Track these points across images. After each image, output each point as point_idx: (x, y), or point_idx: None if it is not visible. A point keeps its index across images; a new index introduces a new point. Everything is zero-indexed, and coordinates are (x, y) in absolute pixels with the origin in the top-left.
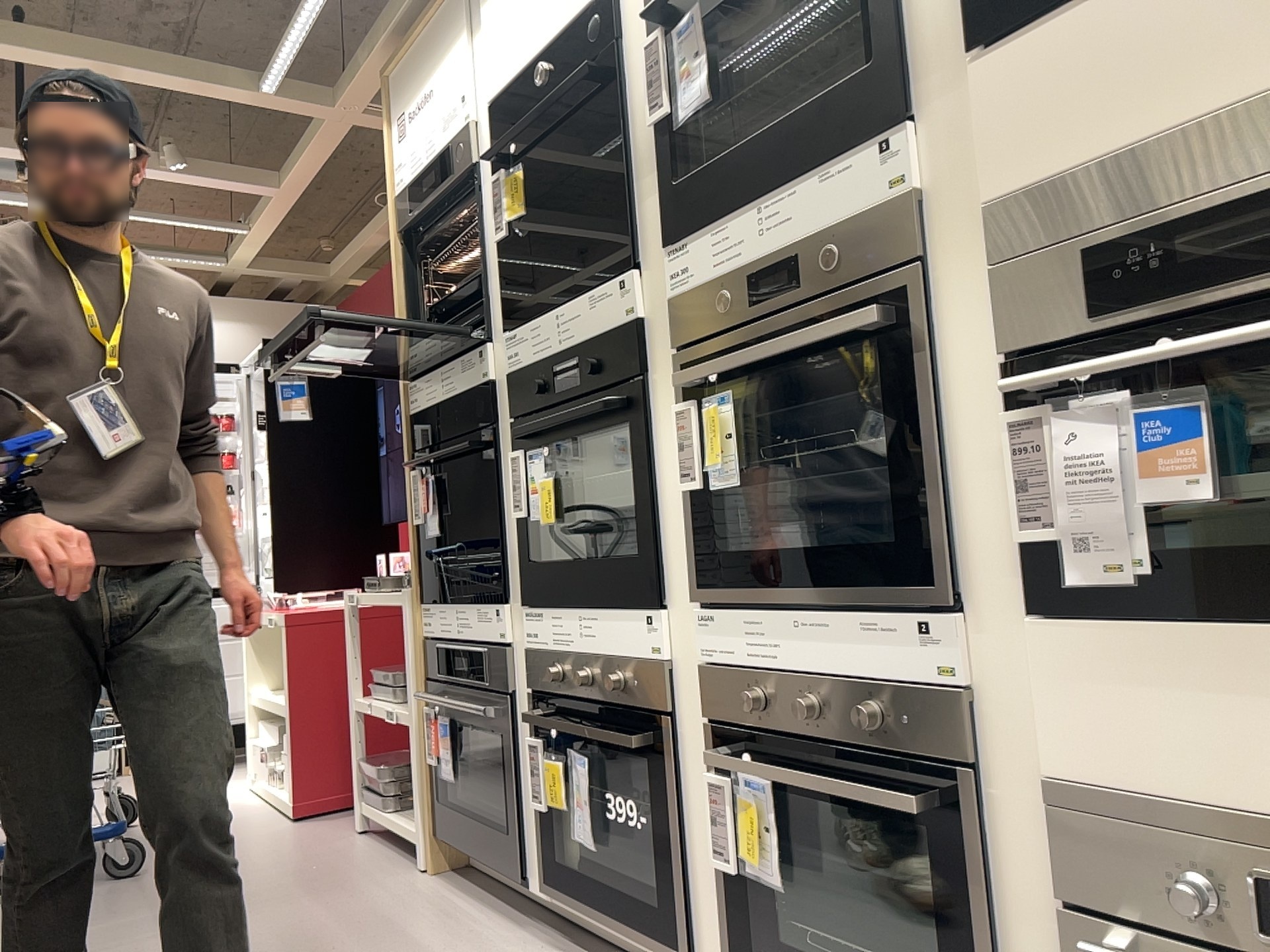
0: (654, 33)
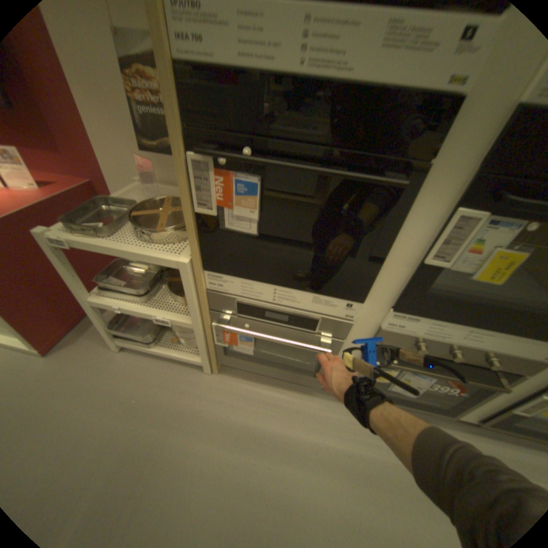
0: None
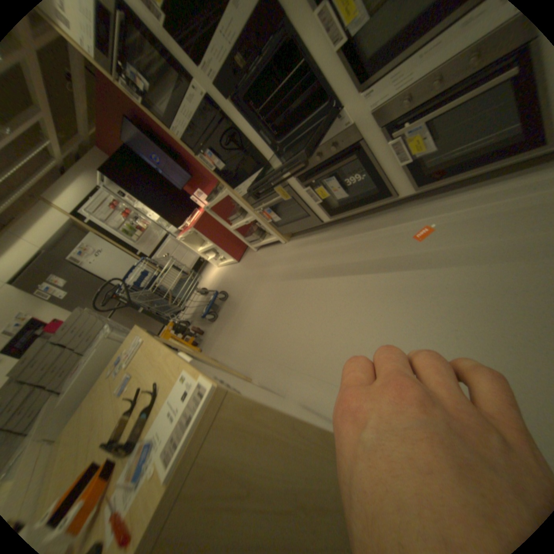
0: None
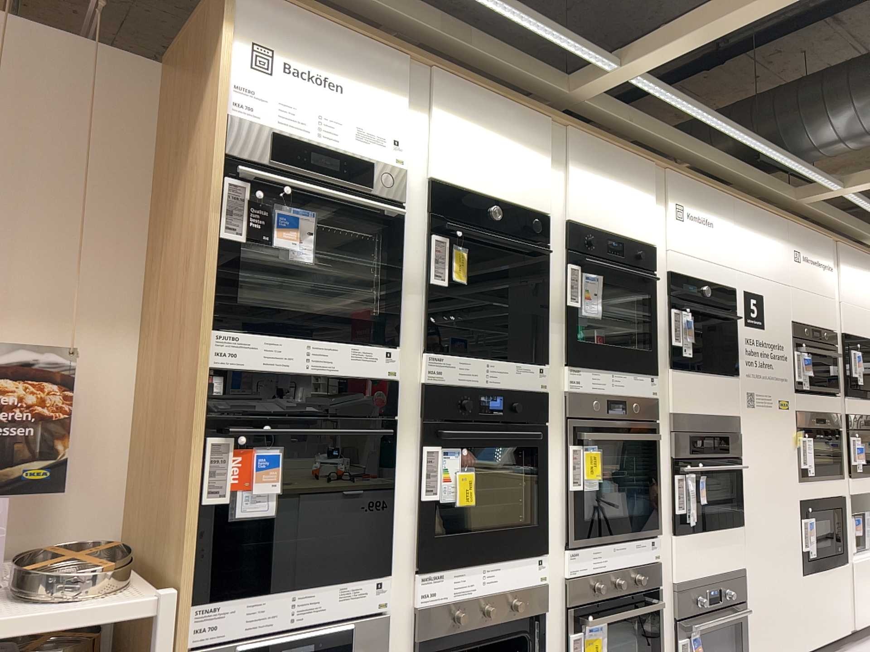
0: (570, 268)
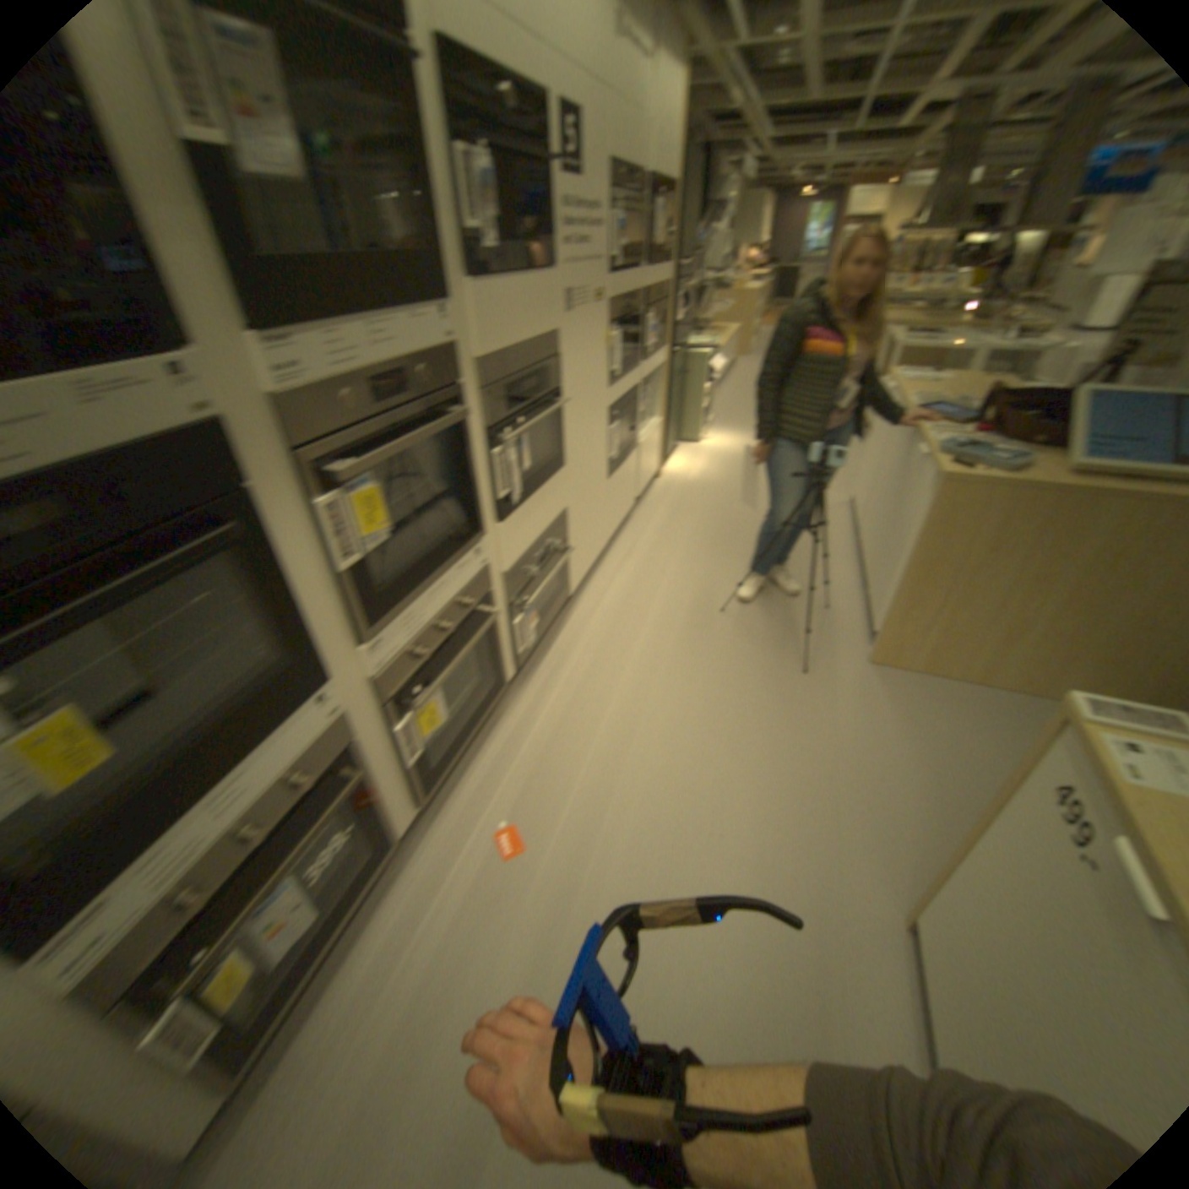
0: None
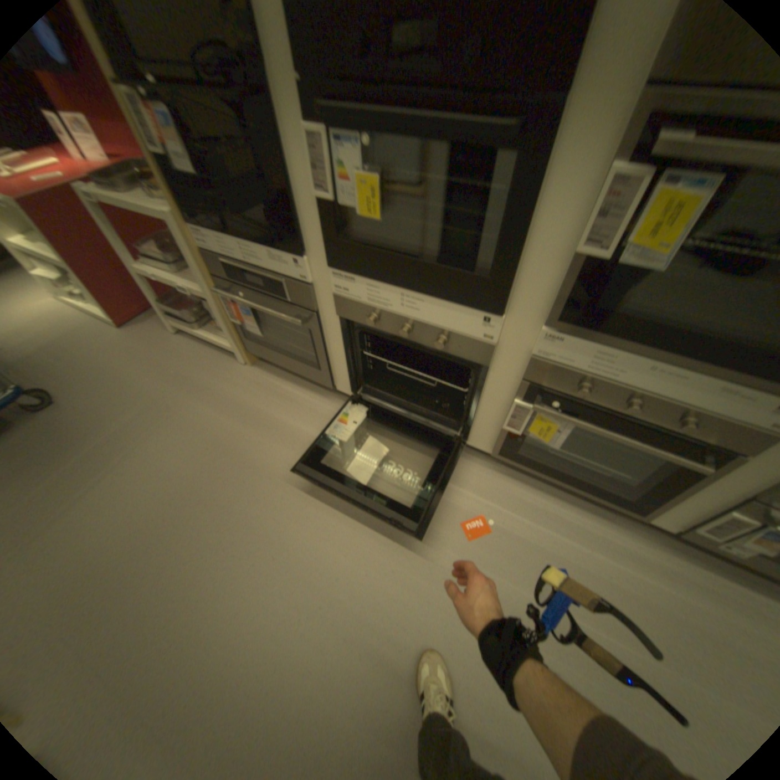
0: None
